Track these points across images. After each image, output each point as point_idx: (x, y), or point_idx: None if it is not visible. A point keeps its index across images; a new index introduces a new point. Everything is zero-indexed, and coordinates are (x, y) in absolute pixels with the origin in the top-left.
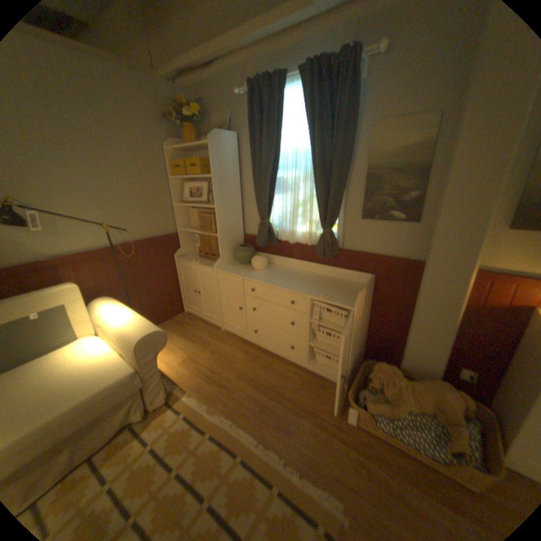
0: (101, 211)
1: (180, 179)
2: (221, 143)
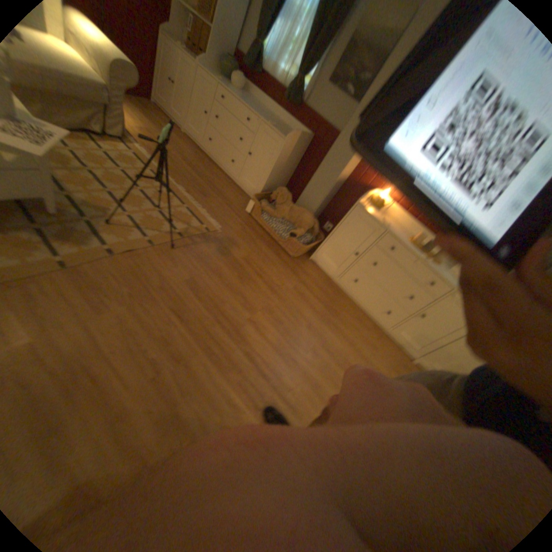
0: None
1: None
2: None
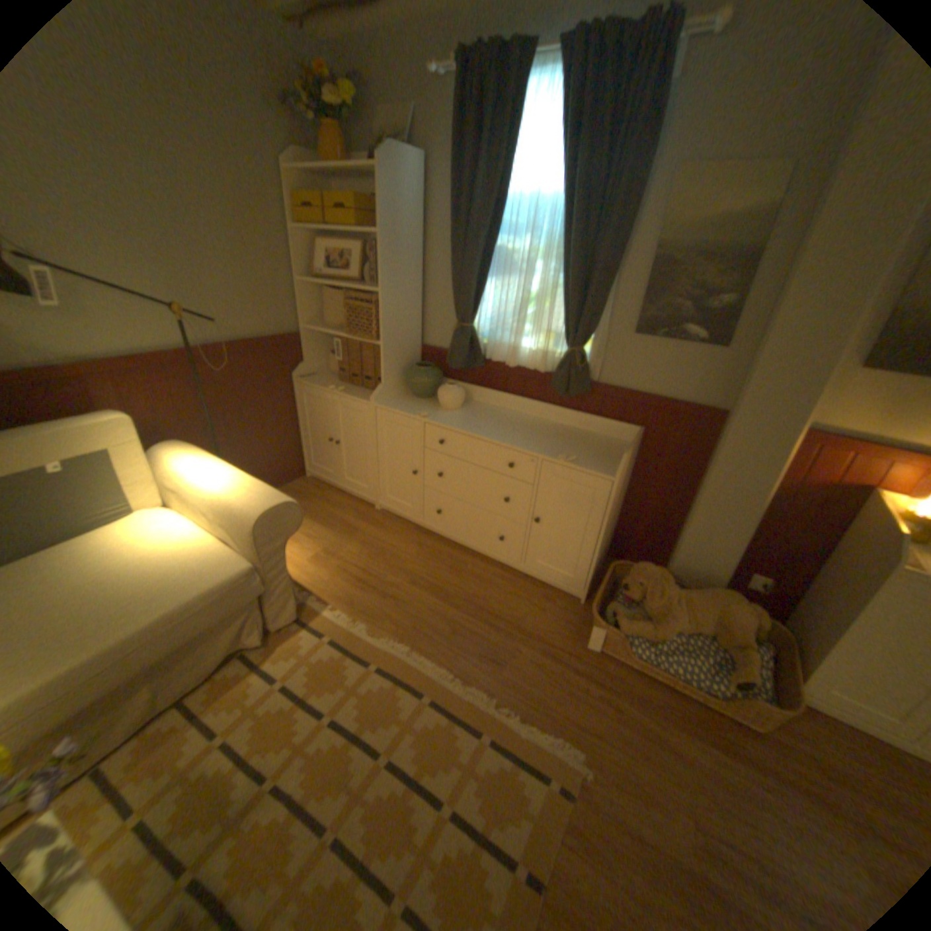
0: (164, 278)
1: (309, 230)
2: (398, 169)
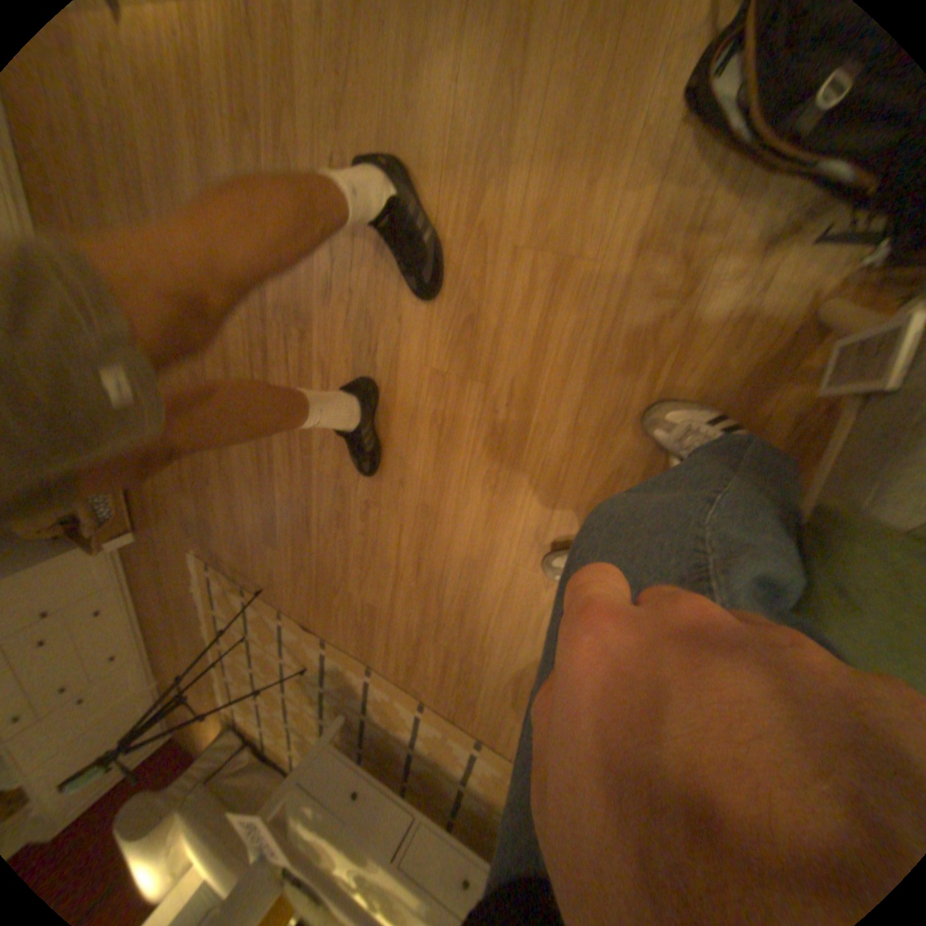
0: None
1: None
2: None
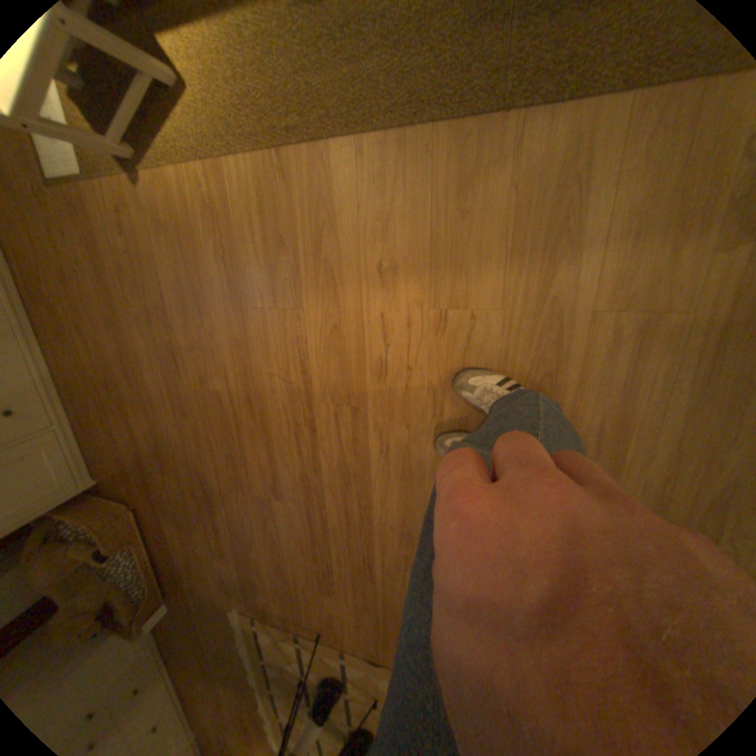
0: None
1: None
2: None
